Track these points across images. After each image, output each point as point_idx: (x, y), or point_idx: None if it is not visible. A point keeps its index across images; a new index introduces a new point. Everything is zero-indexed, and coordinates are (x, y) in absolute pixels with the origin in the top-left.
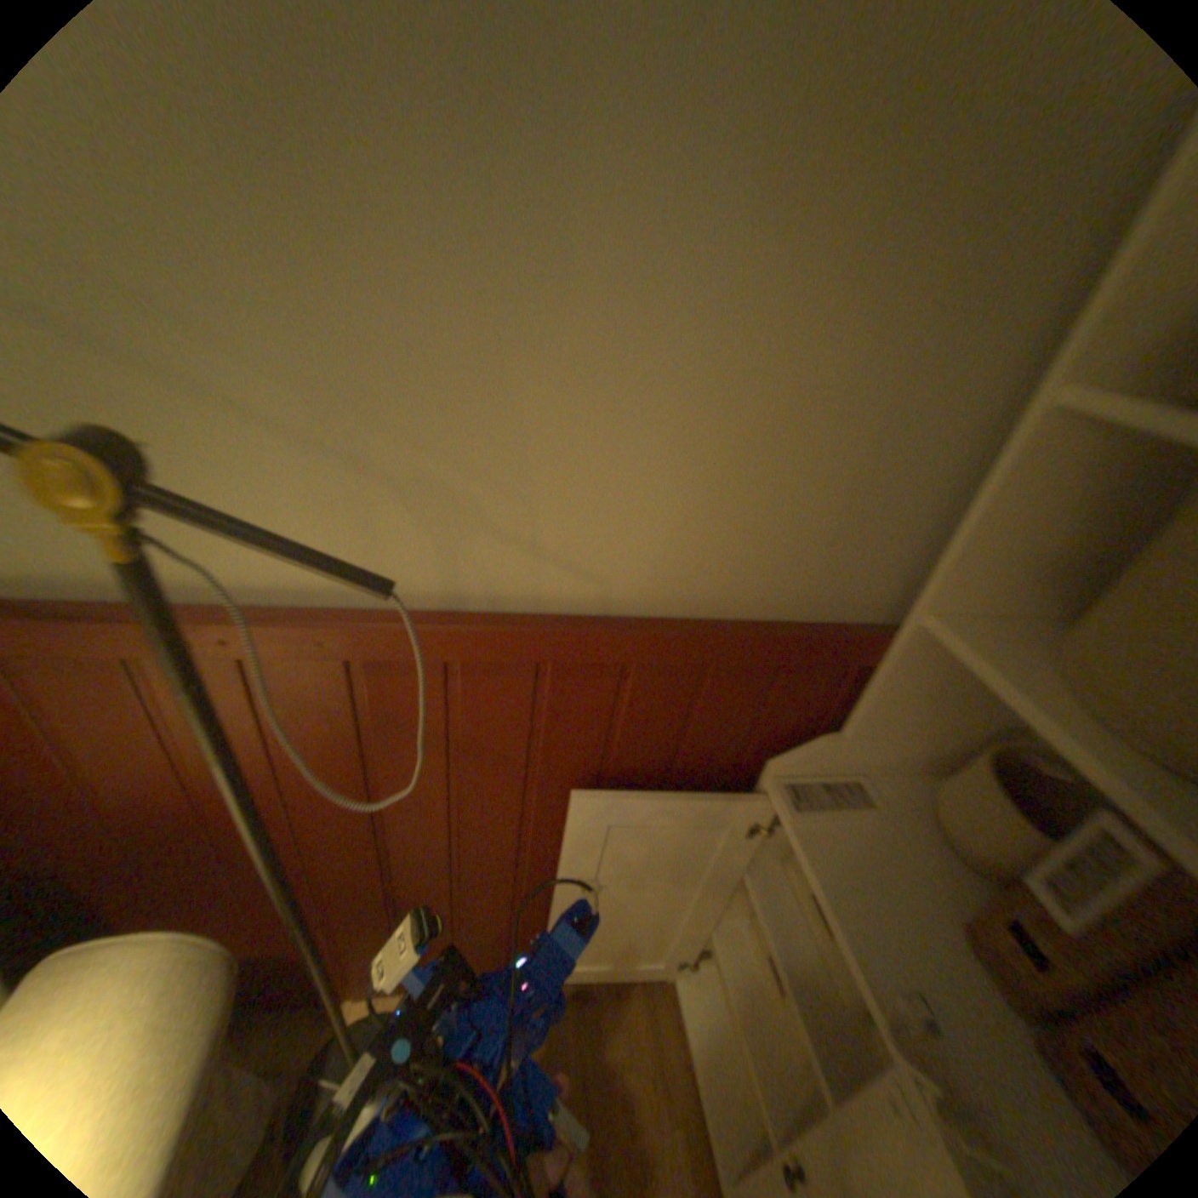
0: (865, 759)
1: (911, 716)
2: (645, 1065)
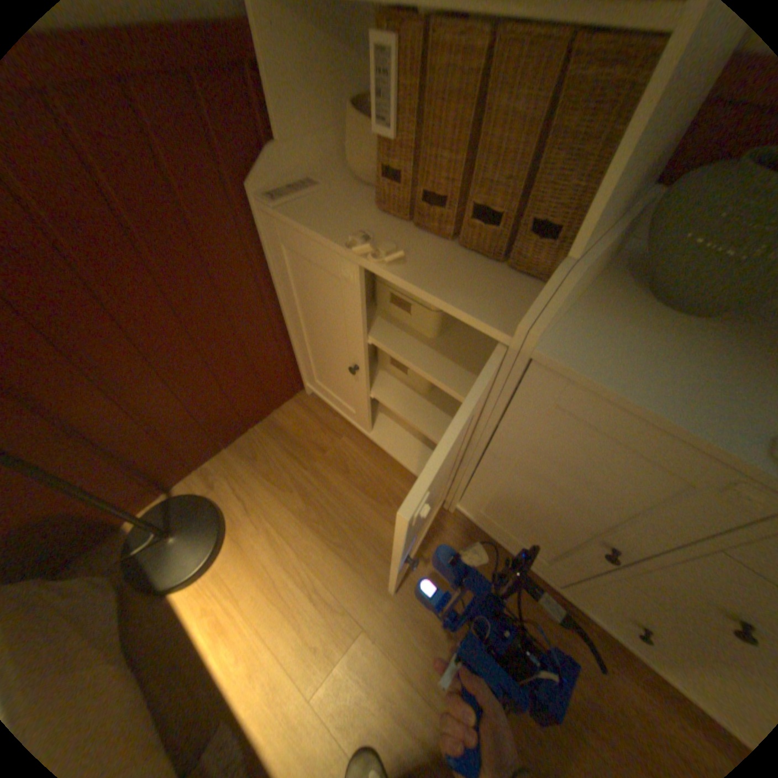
0: (299, 156)
1: (301, 101)
2: (314, 428)
